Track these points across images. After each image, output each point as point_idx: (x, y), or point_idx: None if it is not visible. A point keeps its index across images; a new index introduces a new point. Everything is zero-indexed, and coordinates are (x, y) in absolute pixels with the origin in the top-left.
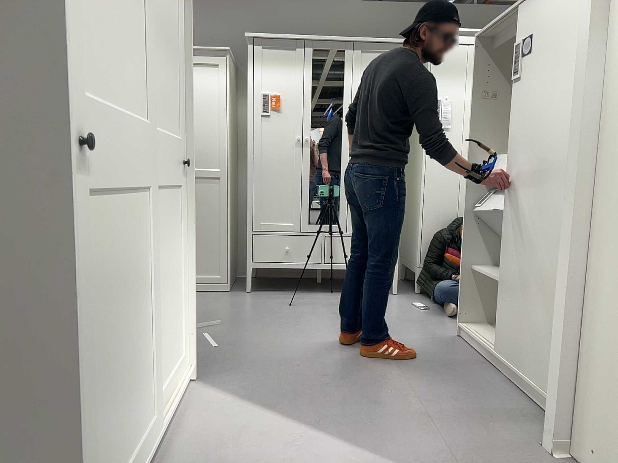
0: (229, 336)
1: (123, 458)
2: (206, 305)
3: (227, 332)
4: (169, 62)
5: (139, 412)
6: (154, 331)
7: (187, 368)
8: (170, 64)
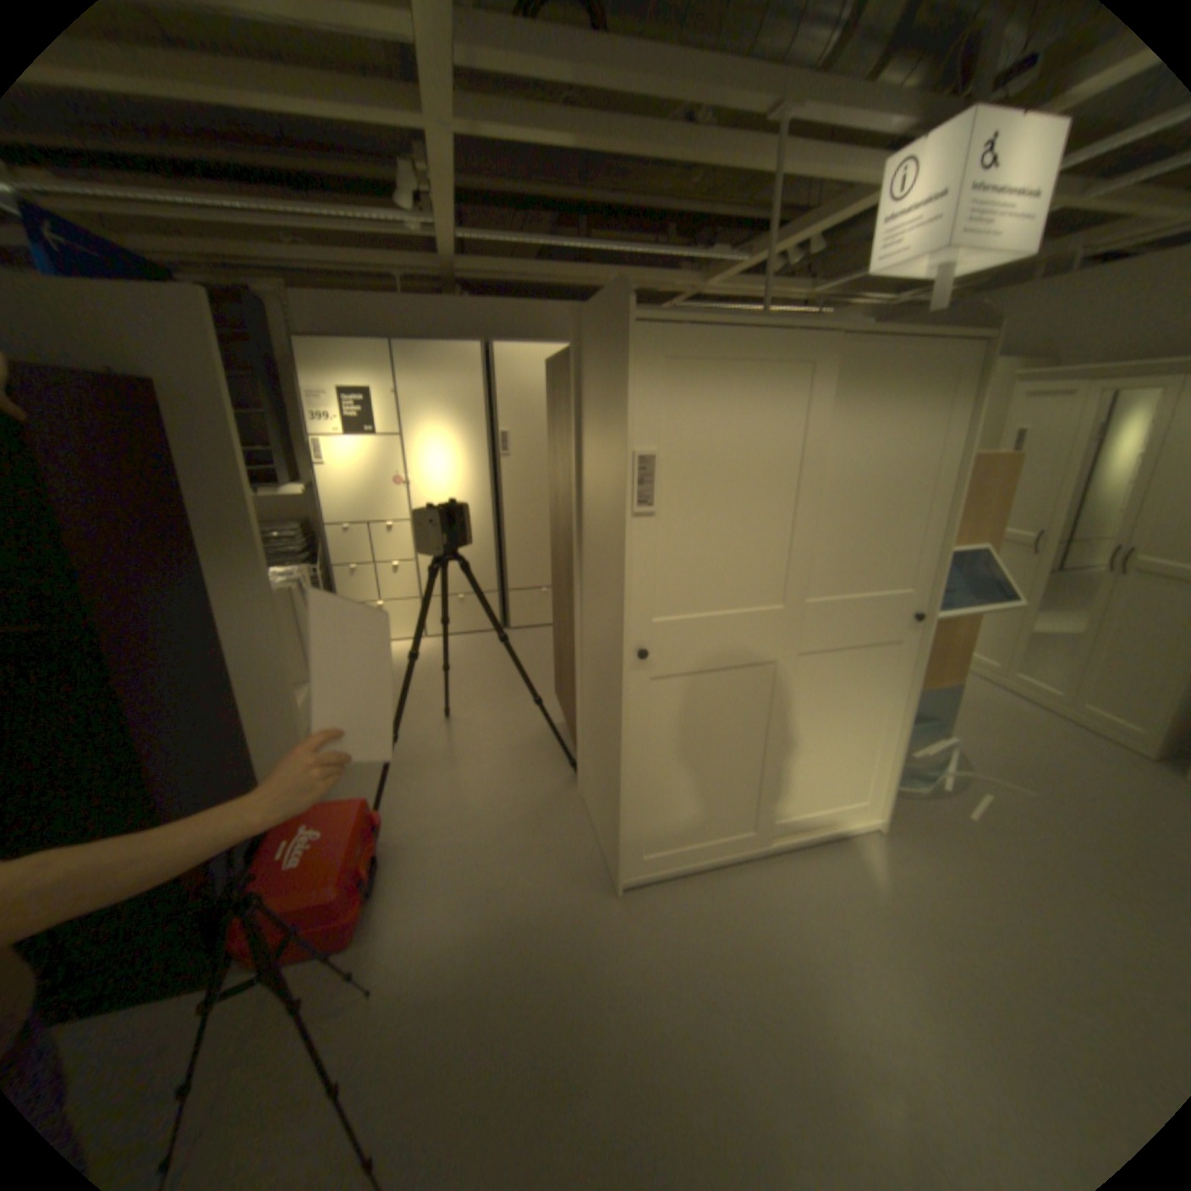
0: (1019, 823)
1: (695, 839)
2: (1069, 762)
3: (1025, 815)
4: (897, 516)
5: (731, 820)
6: (794, 770)
7: (880, 819)
8: (903, 516)
